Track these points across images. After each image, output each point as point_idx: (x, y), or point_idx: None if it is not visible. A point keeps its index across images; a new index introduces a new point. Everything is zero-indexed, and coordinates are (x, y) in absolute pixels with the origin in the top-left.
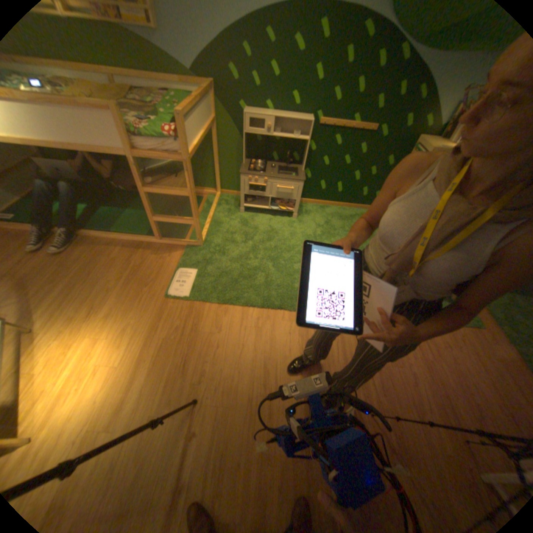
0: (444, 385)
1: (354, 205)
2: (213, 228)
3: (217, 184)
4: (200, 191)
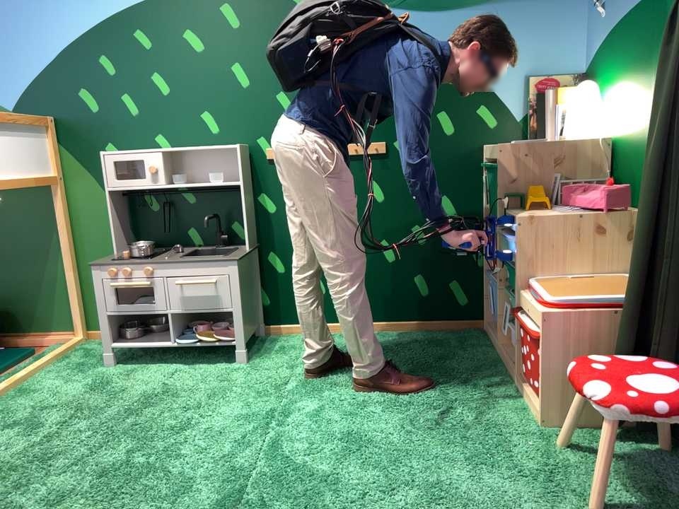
0: None
1: (412, 321)
2: (3, 403)
3: (74, 314)
4: (38, 338)
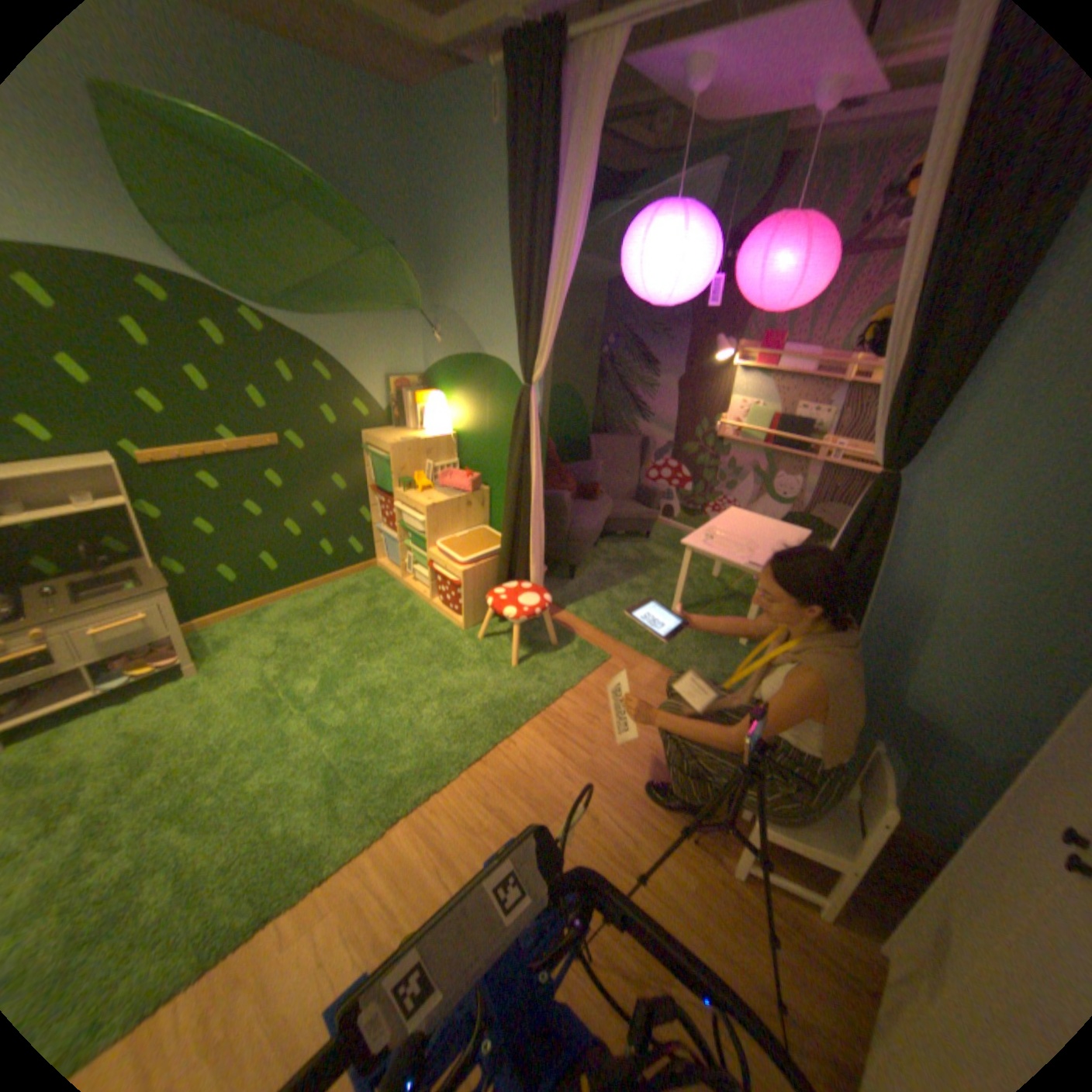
0: (623, 782)
1: (322, 578)
2: None
3: None
4: None
